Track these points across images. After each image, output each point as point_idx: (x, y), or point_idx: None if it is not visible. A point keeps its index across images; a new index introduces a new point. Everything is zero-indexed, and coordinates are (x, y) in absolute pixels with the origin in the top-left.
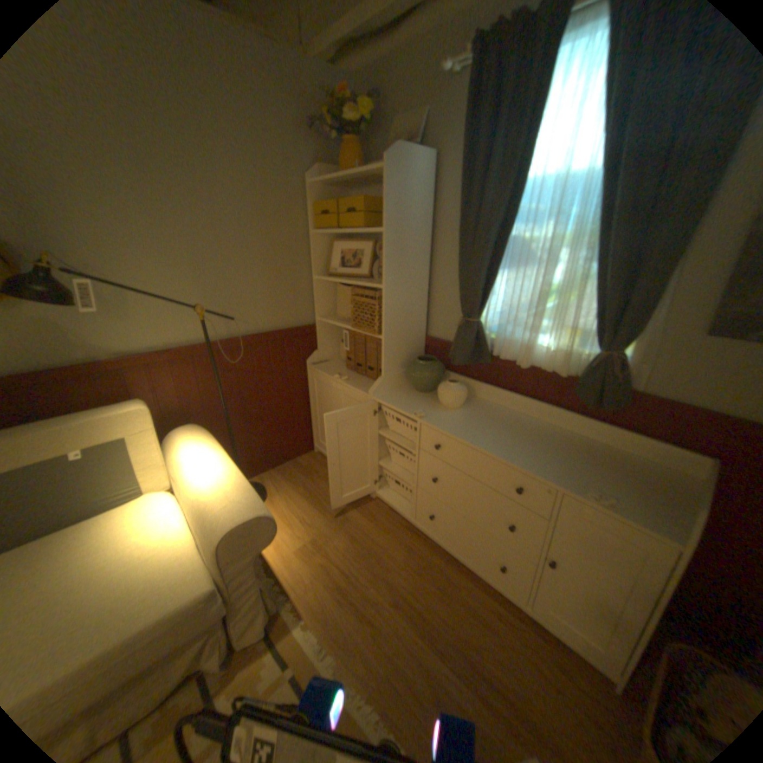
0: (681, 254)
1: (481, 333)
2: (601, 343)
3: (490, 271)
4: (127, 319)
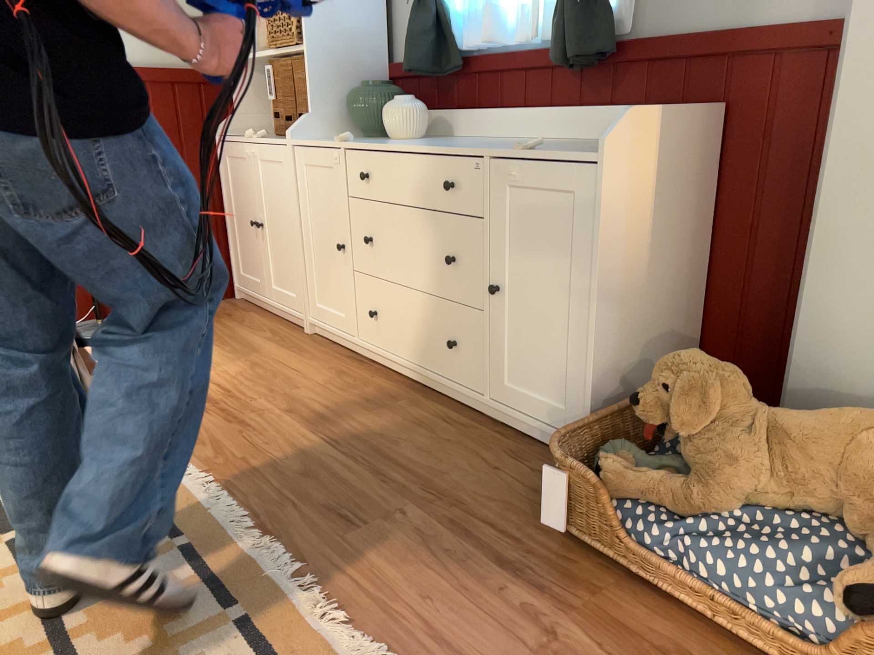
0: None
1: (439, 18)
2: None
3: None
4: None
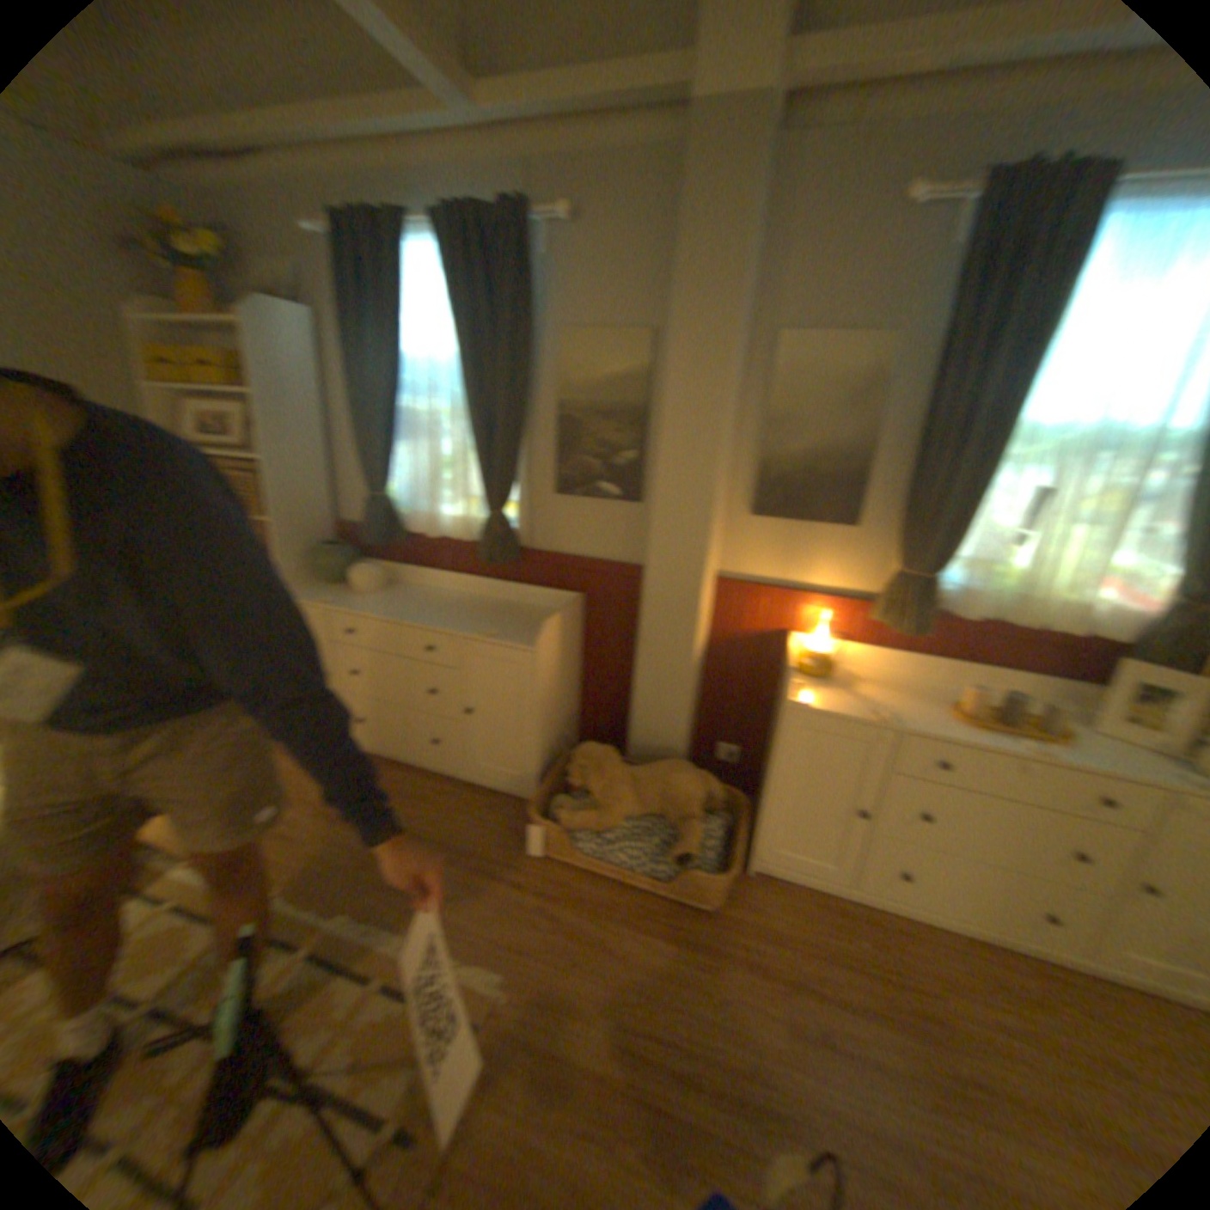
0: (520, 430)
1: (391, 509)
2: (489, 508)
3: (390, 444)
4: None
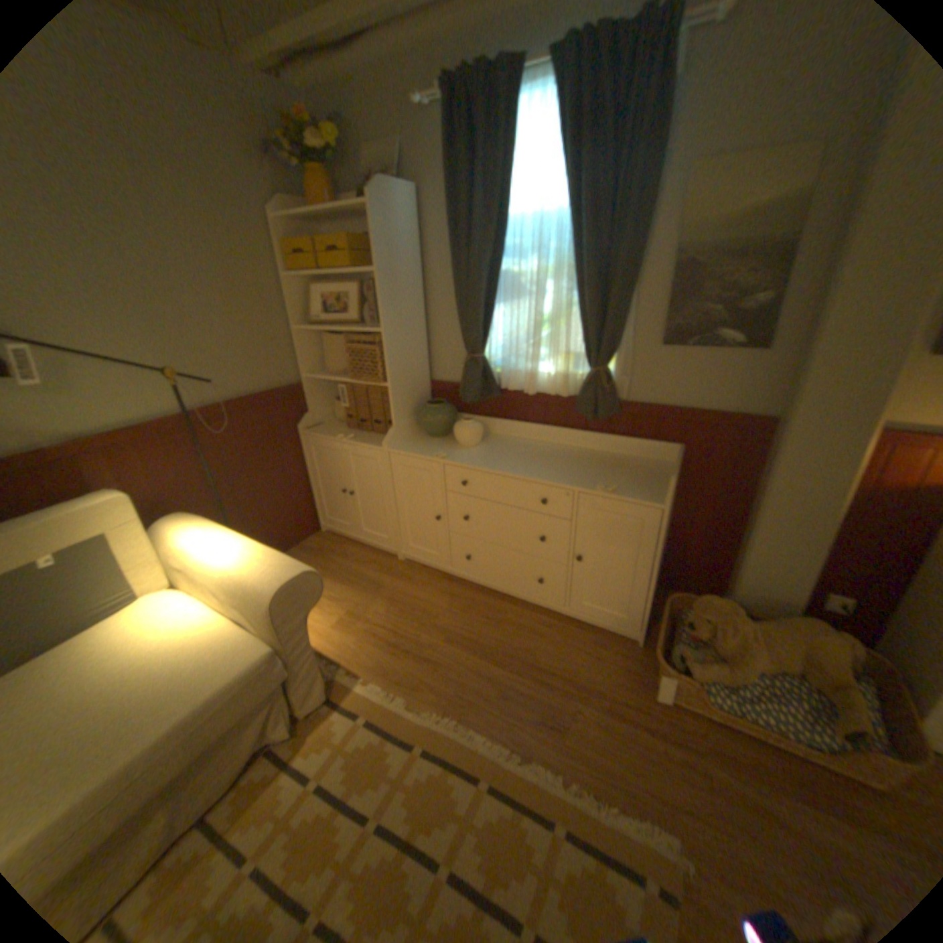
0: (635, 281)
1: (487, 368)
2: (589, 363)
3: (487, 307)
4: (72, 394)
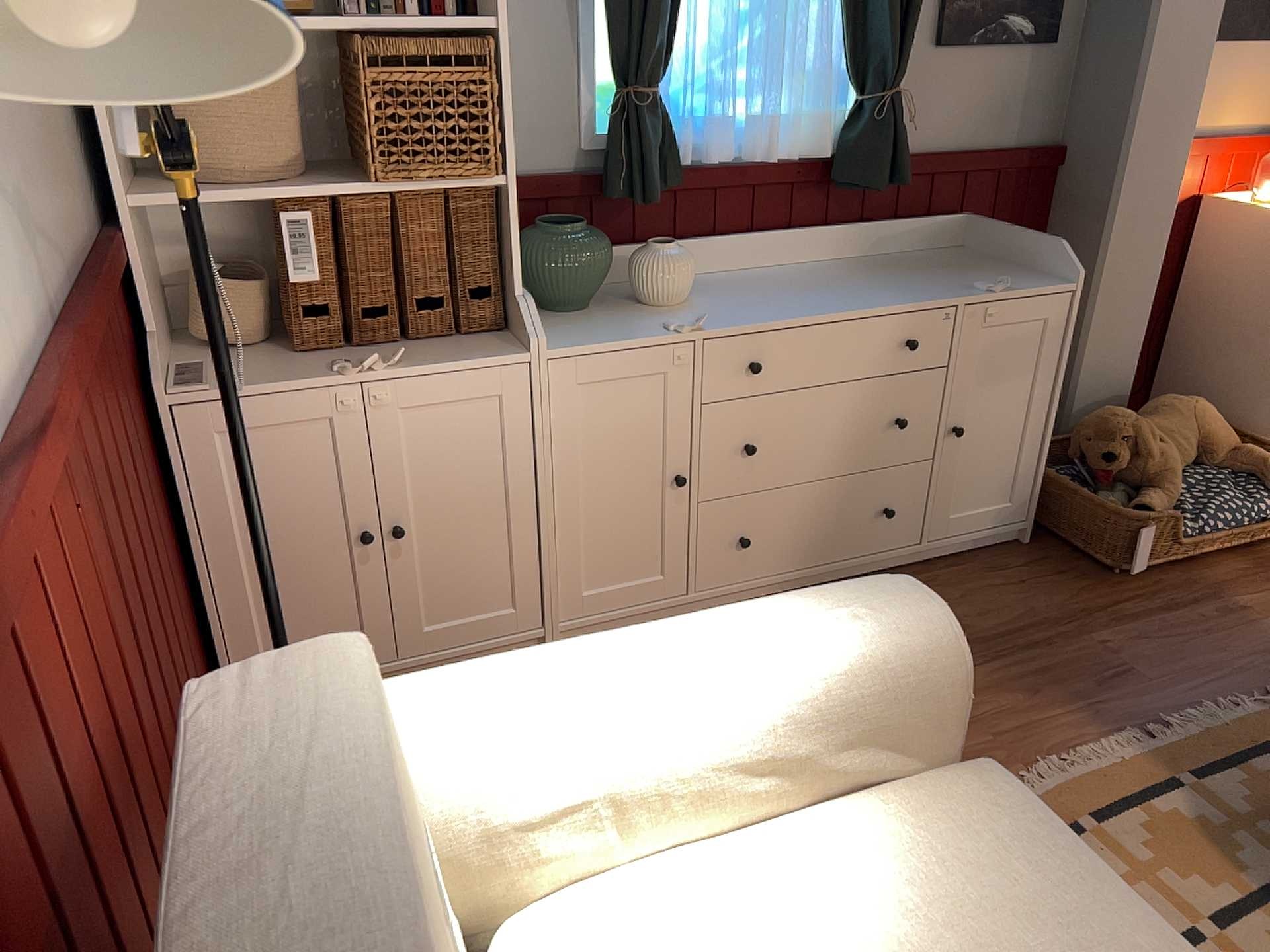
0: None
1: (665, 119)
2: (859, 85)
3: None
4: None
